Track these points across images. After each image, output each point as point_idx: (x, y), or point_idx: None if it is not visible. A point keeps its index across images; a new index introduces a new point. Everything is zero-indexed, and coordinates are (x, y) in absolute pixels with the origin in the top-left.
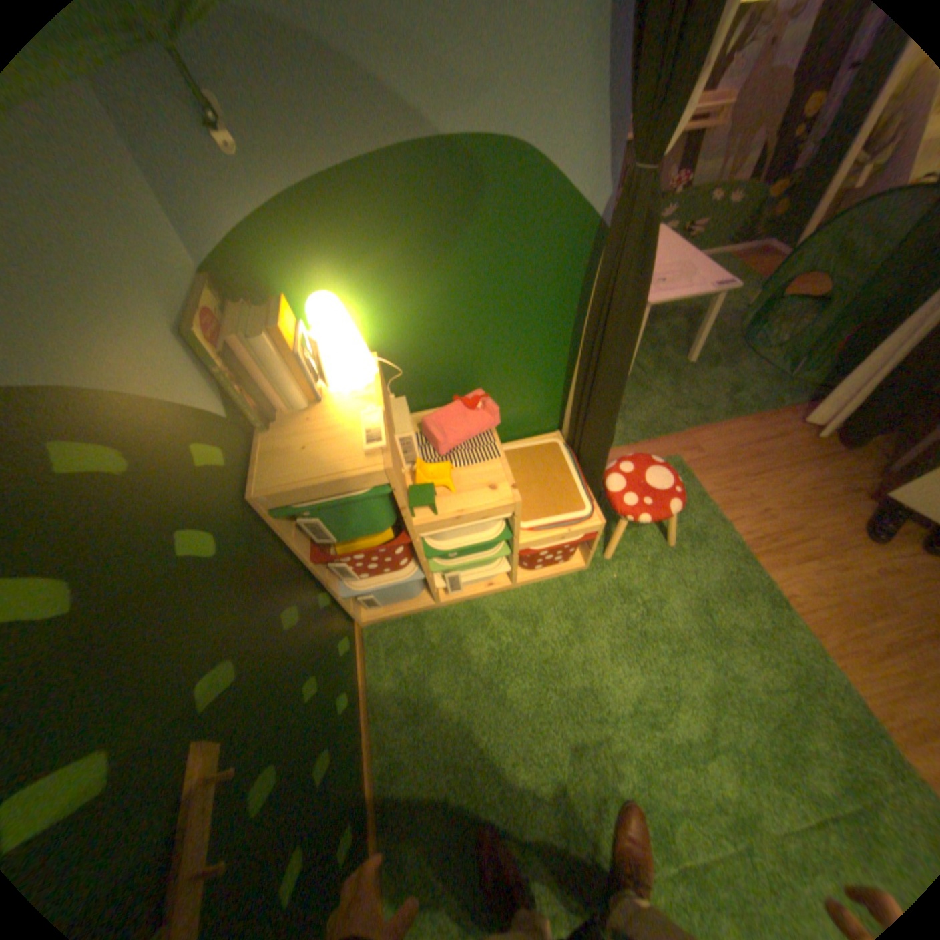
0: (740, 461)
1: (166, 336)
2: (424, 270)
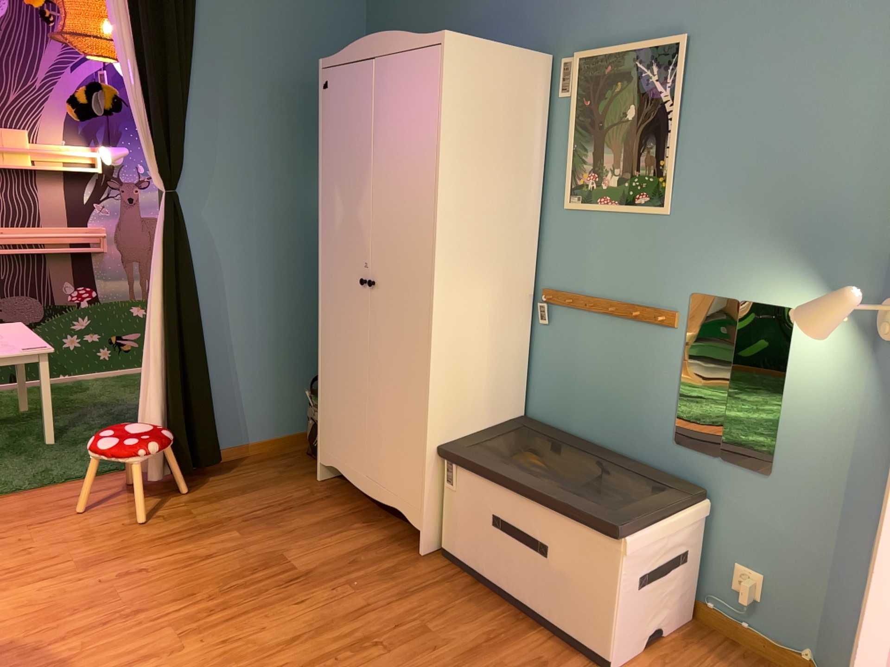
0: (36, 514)
1: None
2: None
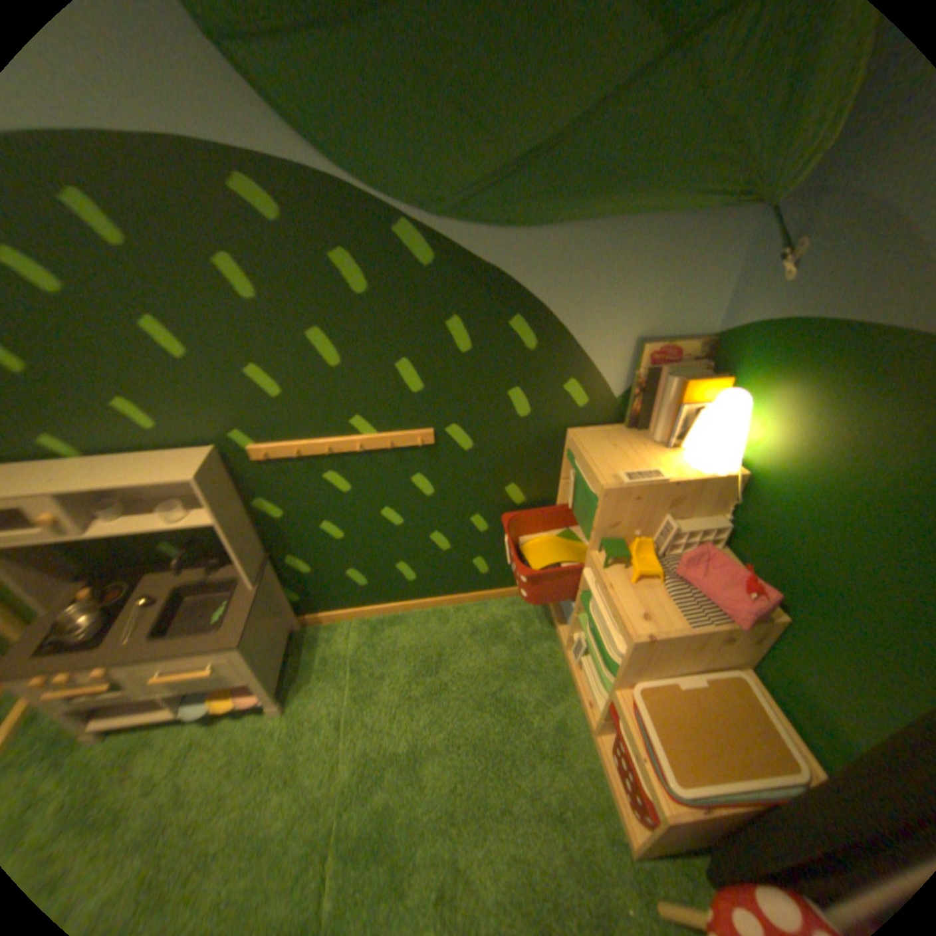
0: None
1: (627, 338)
2: (846, 450)
